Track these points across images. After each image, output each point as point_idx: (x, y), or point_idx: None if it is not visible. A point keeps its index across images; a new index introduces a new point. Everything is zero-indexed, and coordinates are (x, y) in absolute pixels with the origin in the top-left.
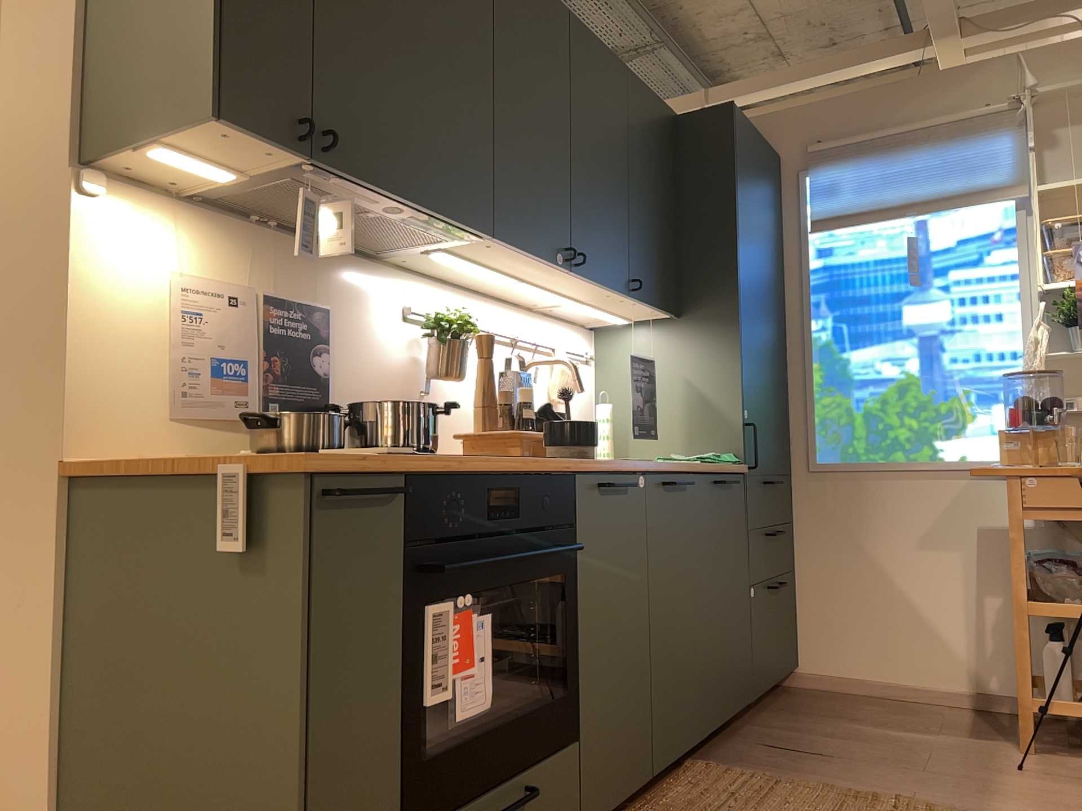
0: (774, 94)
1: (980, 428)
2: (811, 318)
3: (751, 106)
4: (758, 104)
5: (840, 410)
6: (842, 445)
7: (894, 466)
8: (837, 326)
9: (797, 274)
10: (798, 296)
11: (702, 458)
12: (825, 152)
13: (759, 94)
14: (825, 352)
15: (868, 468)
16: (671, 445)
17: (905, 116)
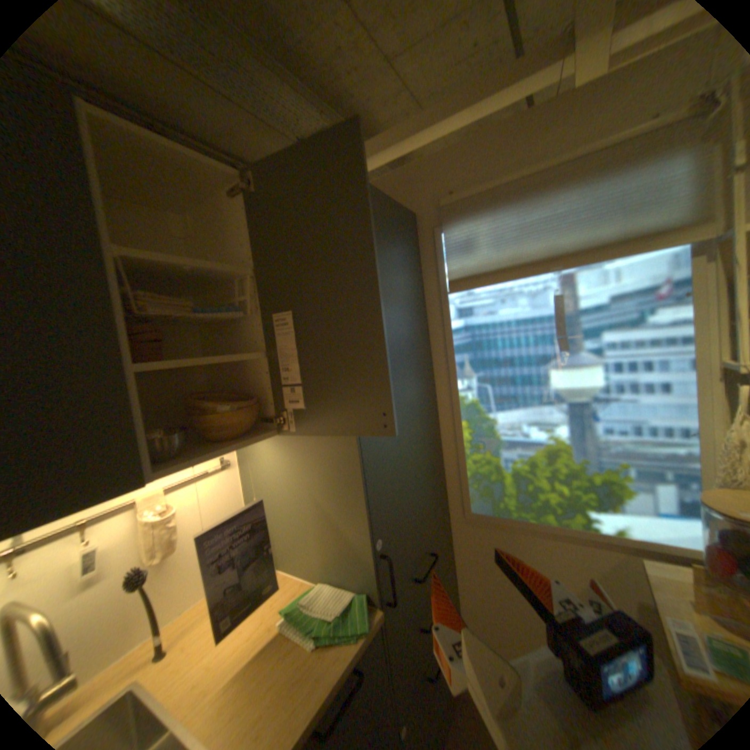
0: (408, 146)
1: (643, 506)
2: (457, 377)
3: (390, 163)
4: (396, 159)
5: (490, 467)
6: (494, 500)
7: (547, 529)
8: (482, 387)
9: (441, 333)
10: (444, 355)
11: (321, 629)
12: (459, 203)
13: (393, 148)
14: (472, 410)
15: (521, 526)
16: (310, 562)
17: (547, 147)
